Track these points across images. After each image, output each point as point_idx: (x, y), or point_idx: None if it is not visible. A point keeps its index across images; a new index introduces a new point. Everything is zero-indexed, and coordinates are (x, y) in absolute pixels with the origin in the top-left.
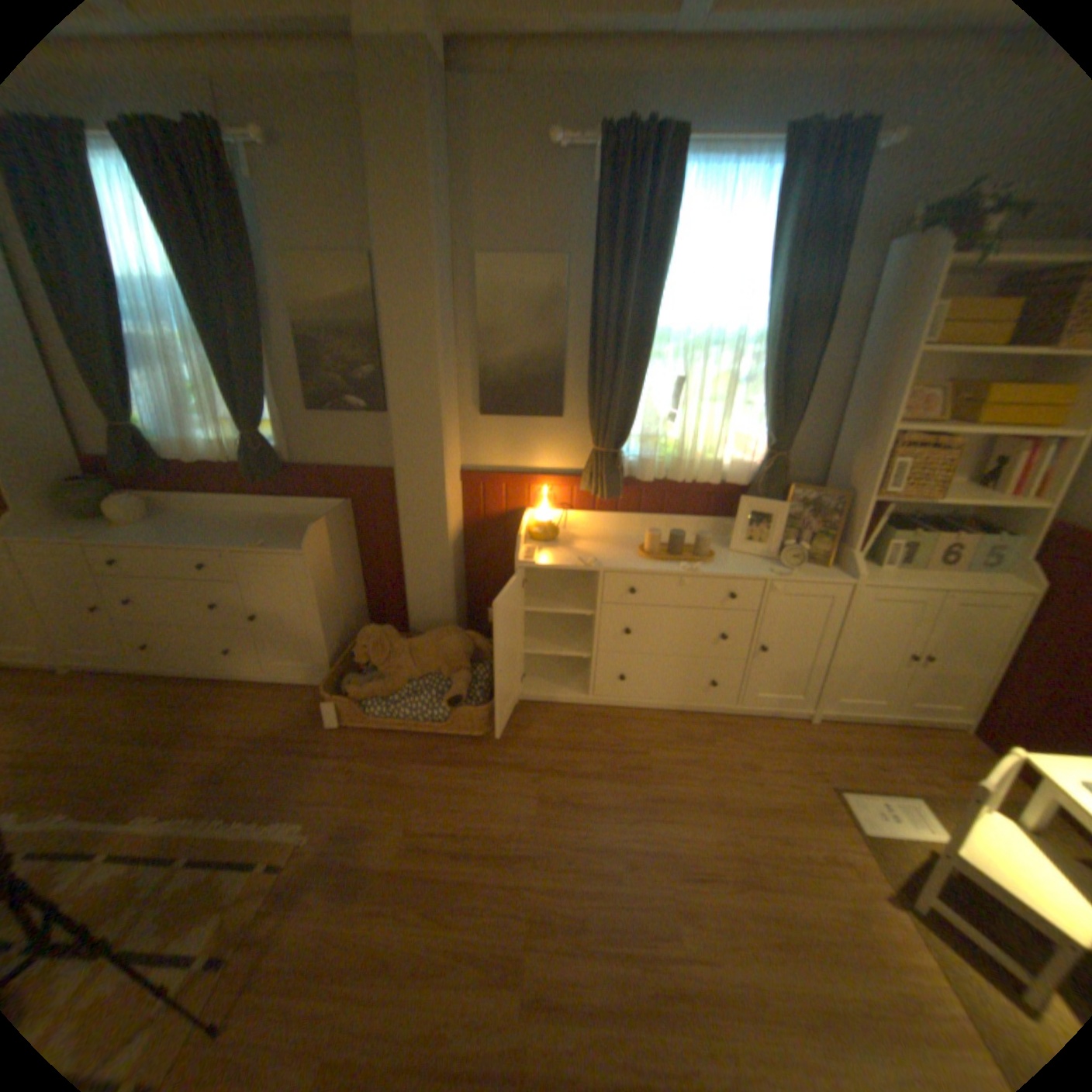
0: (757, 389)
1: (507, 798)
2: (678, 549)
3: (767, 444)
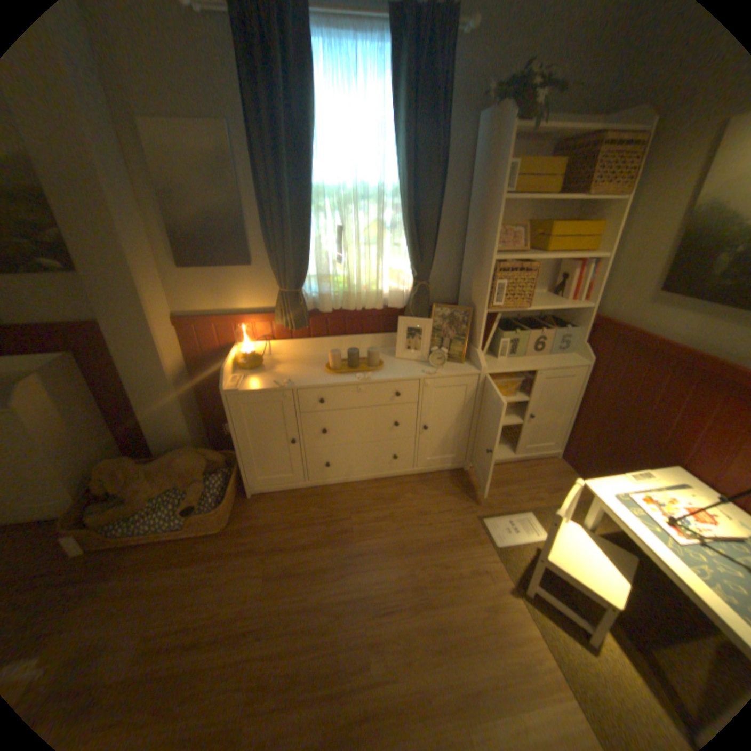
0: (399, 234)
1: (236, 582)
2: (355, 363)
3: (412, 276)
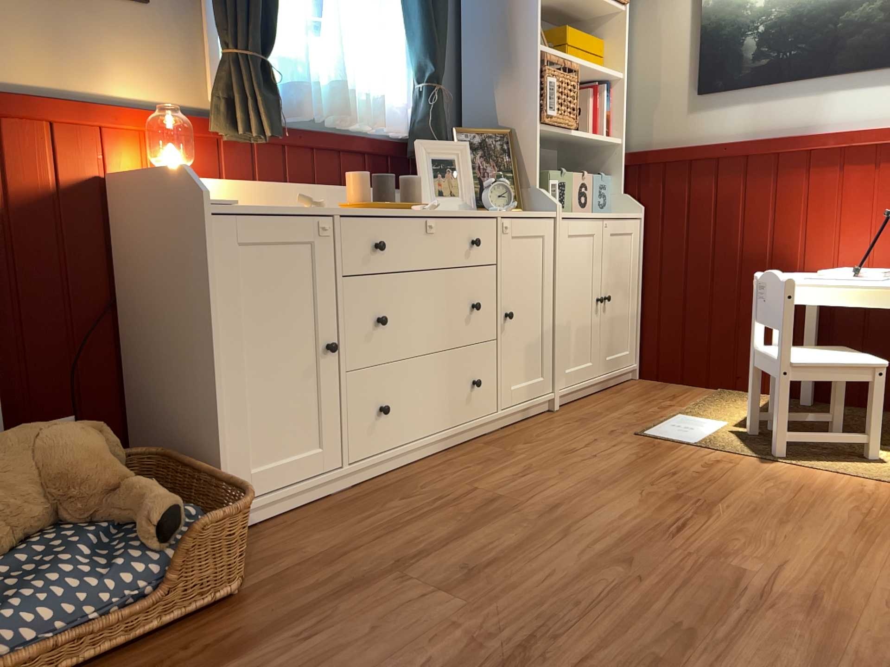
0: (395, 11)
1: (394, 620)
2: (391, 199)
3: (418, 81)
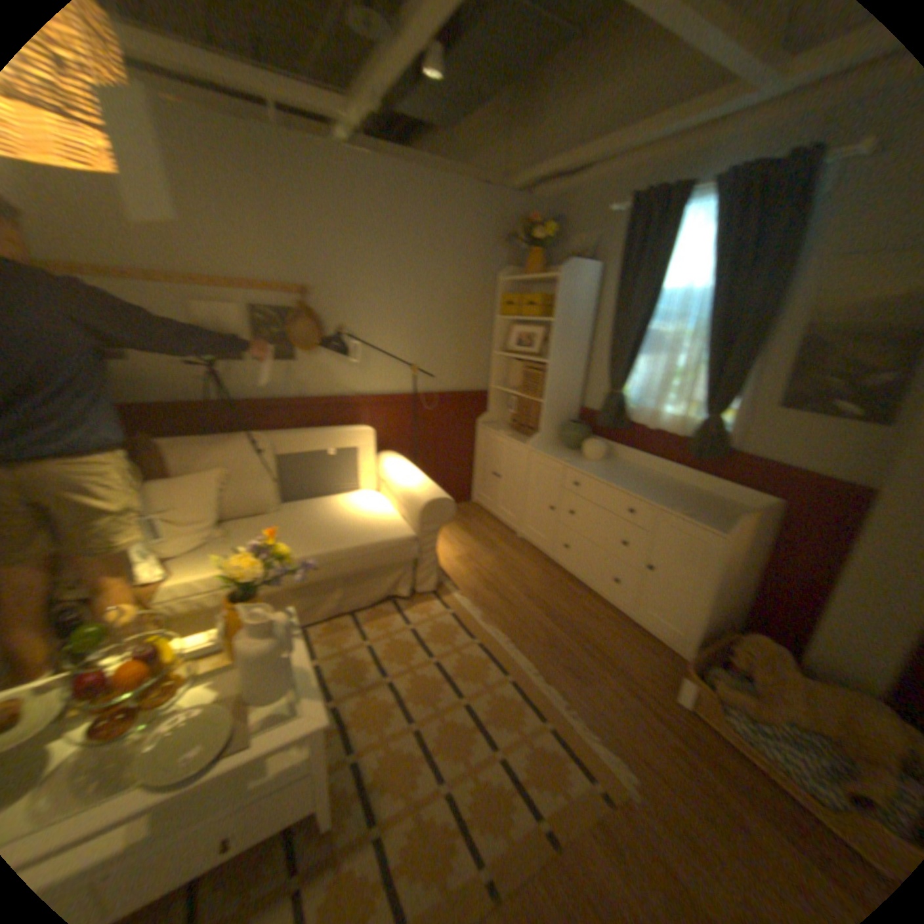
0: None
1: None
2: None
3: None
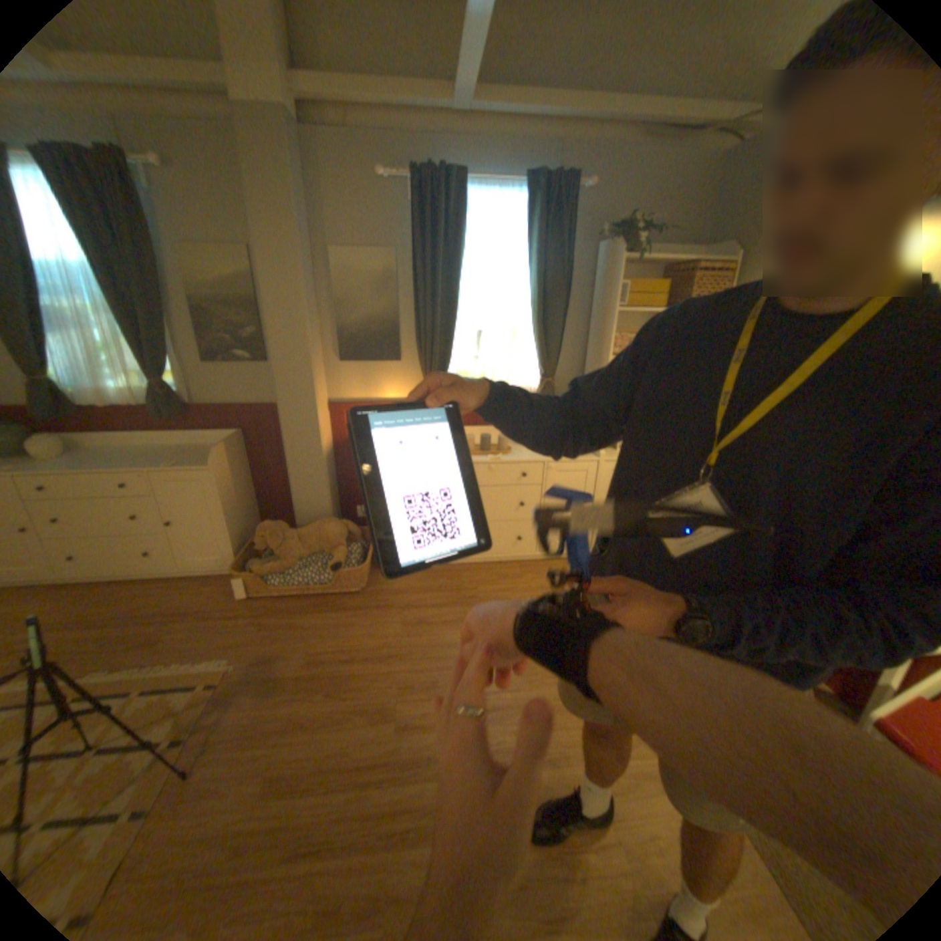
0: (528, 338)
1: (379, 625)
2: (486, 447)
3: (538, 374)
